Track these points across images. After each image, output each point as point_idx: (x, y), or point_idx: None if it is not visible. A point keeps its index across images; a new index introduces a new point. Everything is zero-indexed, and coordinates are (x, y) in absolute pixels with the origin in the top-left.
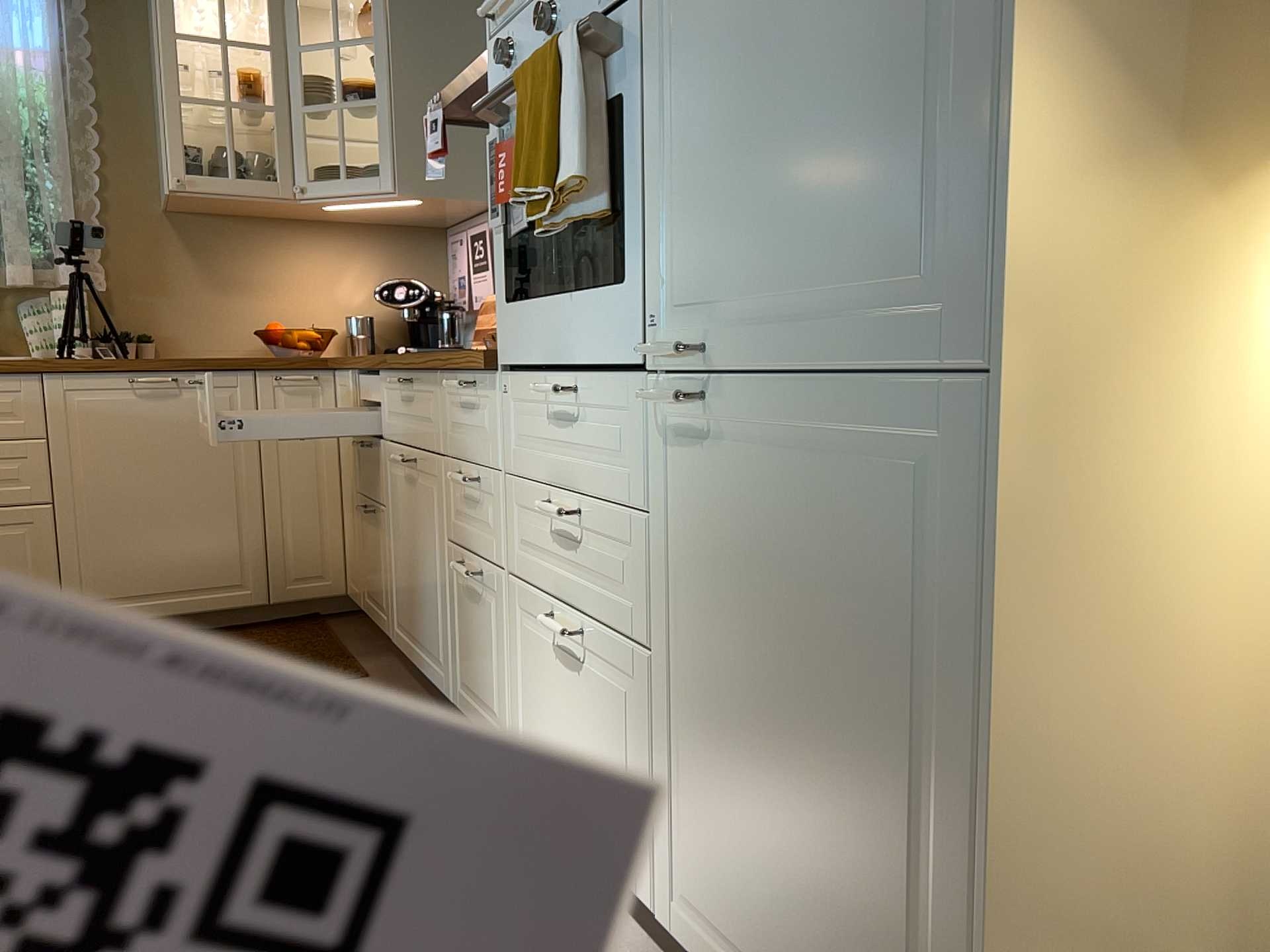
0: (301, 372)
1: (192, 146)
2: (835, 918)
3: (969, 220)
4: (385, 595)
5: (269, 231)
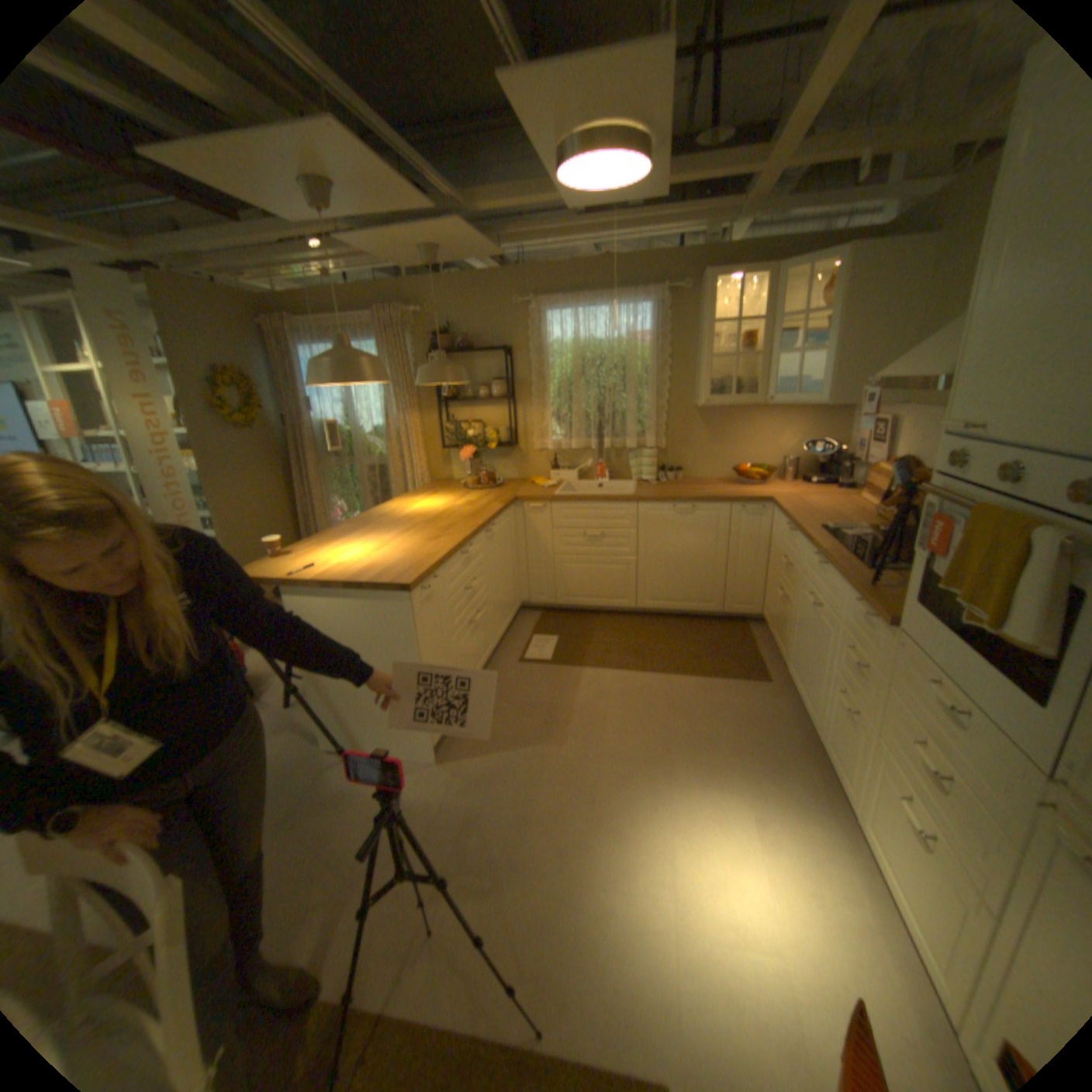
0: (755, 504)
1: (713, 380)
2: None
3: None
4: (786, 644)
5: (746, 411)
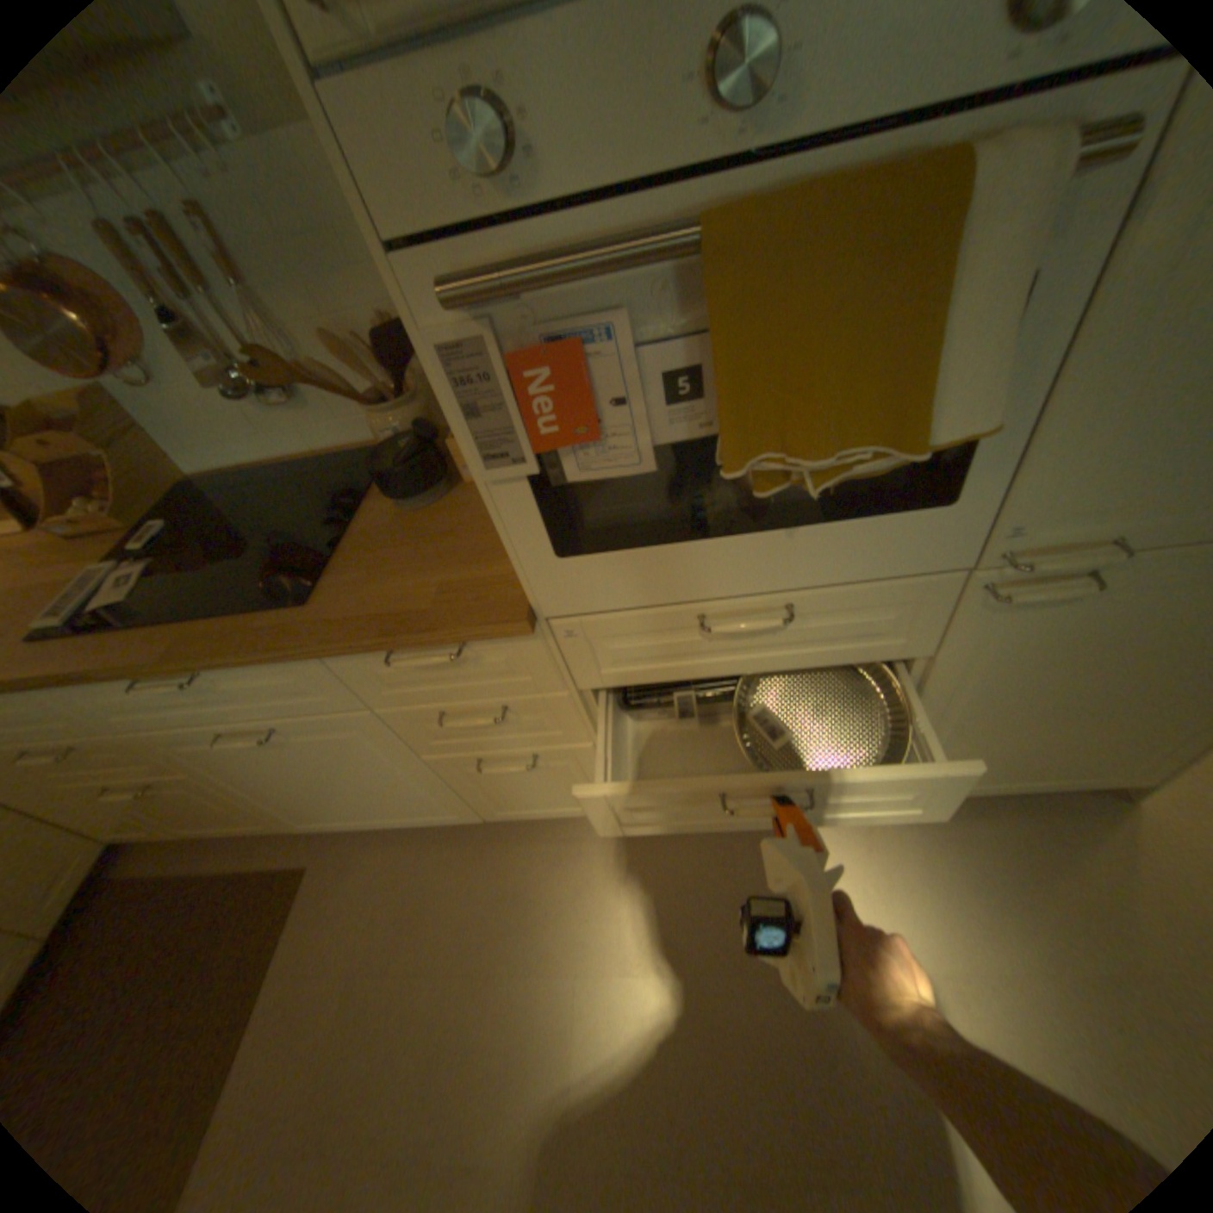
0: None
1: None
2: (1095, 748)
3: None
4: (244, 818)
5: None
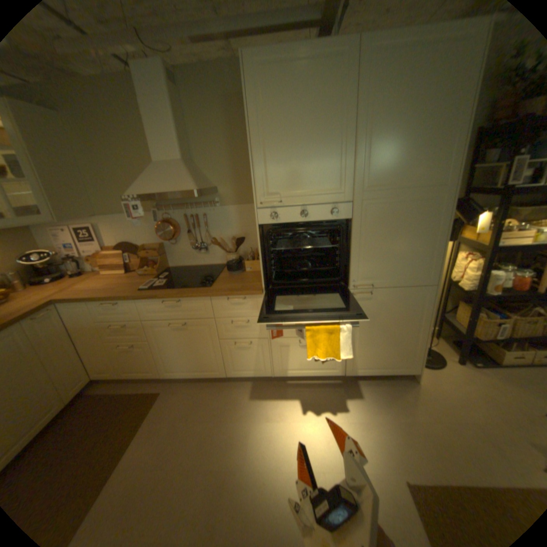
0: (41, 312)
1: None
2: (395, 353)
3: (431, 268)
4: (150, 368)
5: None
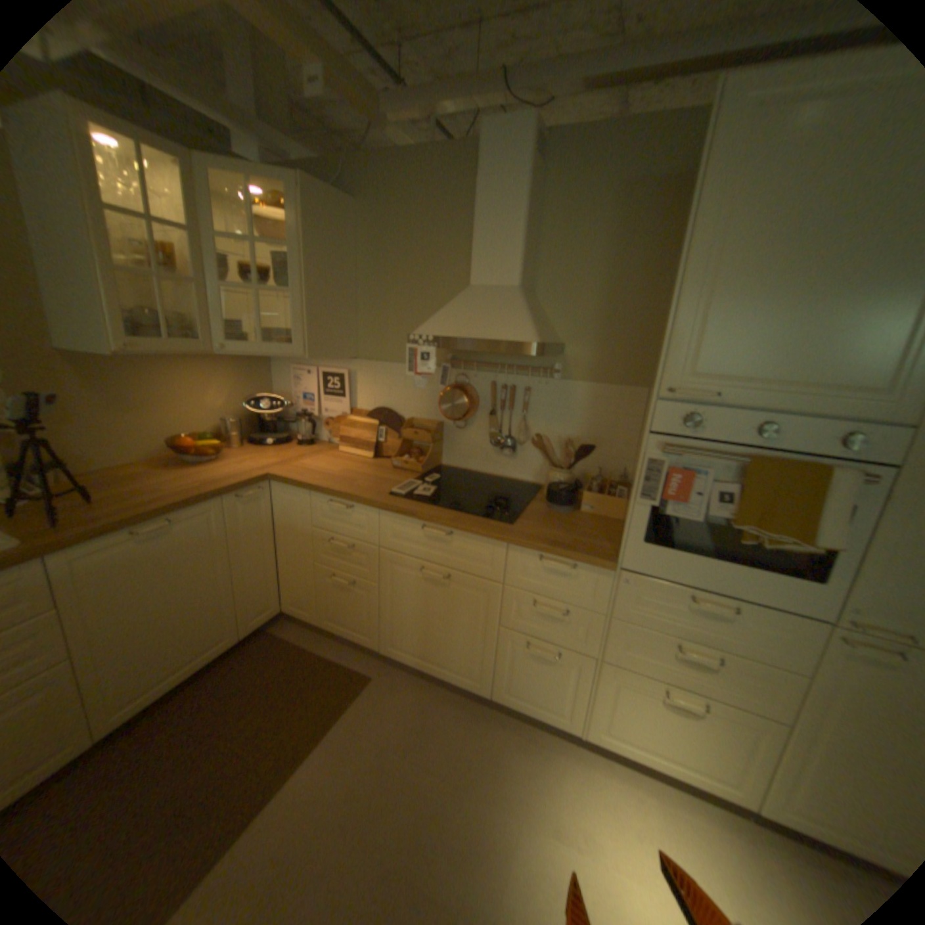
0: (250, 488)
1: (122, 311)
2: None
3: None
4: (368, 628)
5: (153, 361)
